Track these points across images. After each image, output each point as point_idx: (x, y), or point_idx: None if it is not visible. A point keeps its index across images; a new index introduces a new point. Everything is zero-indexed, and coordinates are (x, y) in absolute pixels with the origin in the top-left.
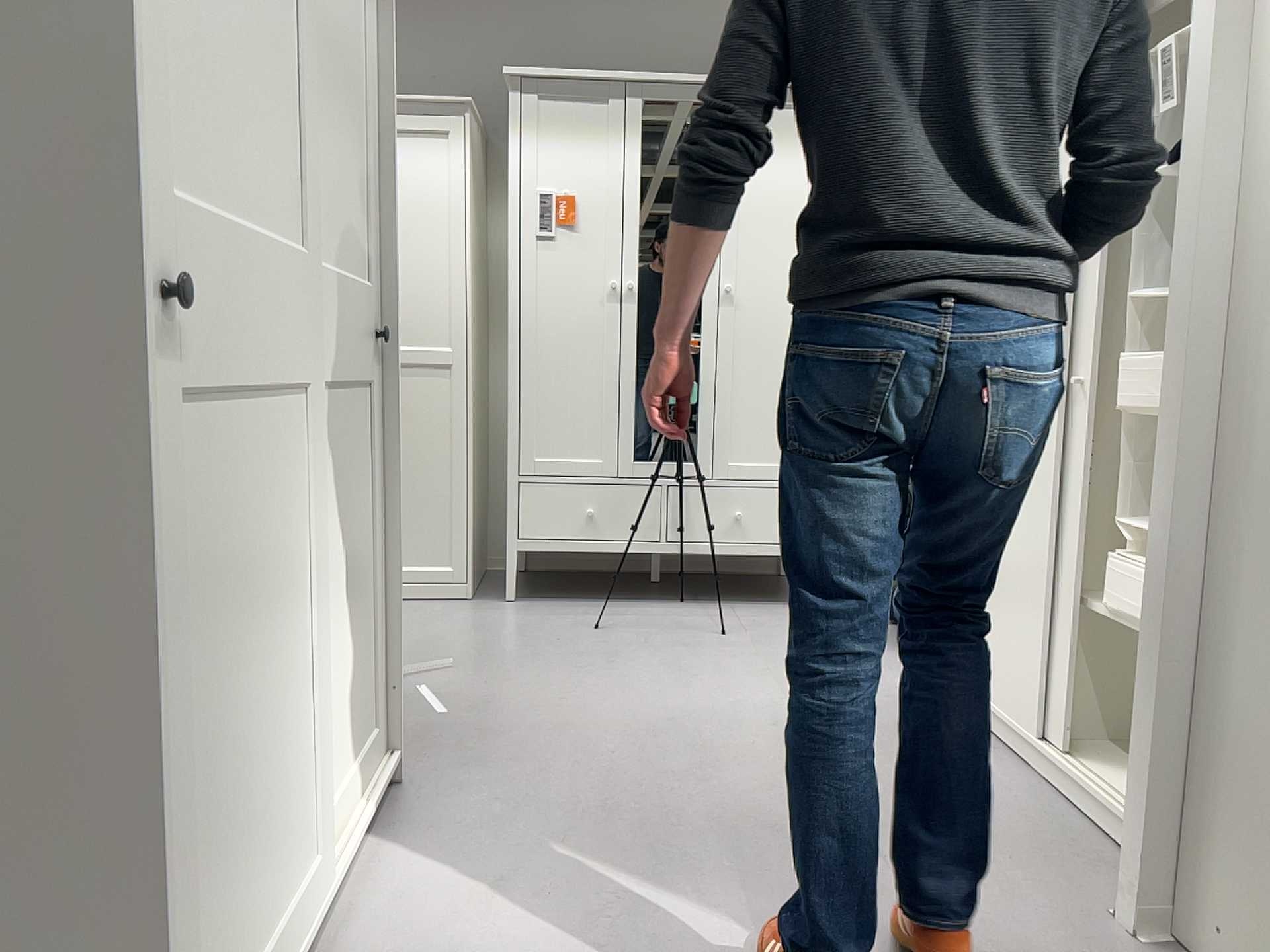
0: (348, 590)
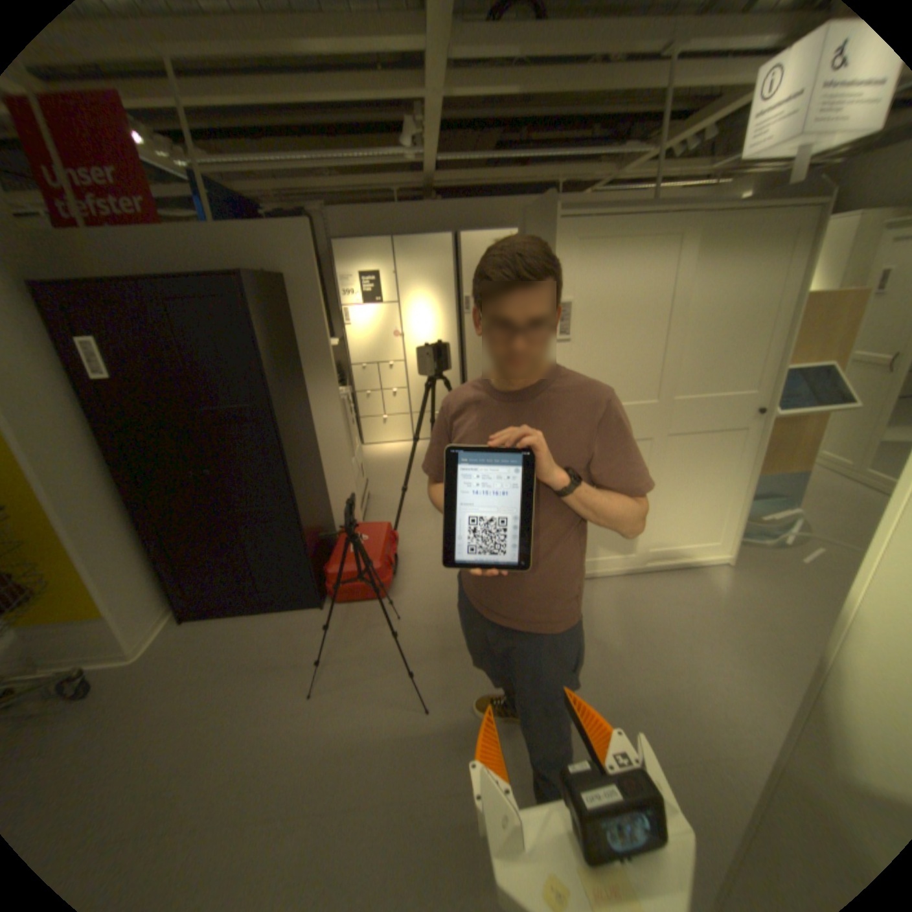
0: (705, 495)
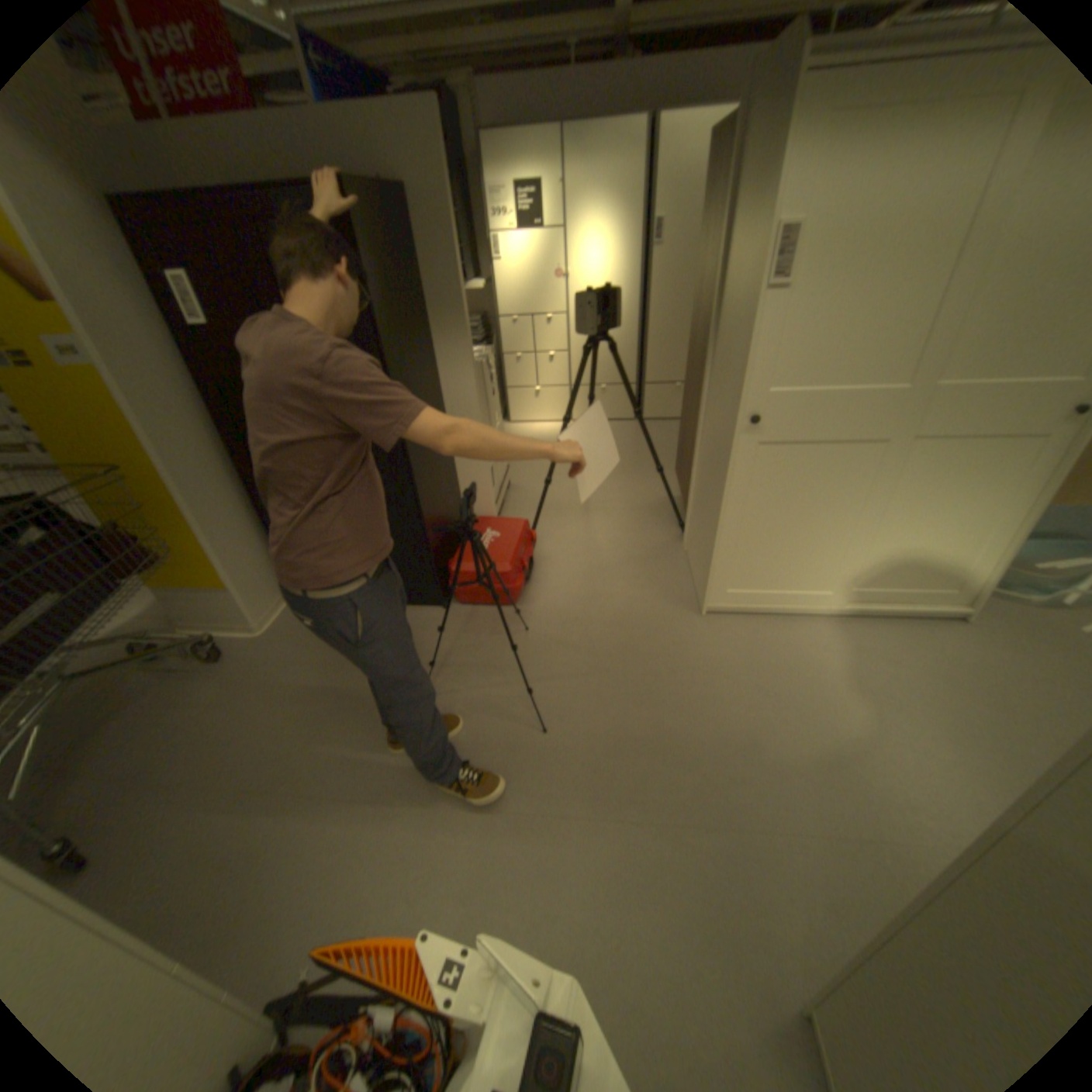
0: (954, 526)
